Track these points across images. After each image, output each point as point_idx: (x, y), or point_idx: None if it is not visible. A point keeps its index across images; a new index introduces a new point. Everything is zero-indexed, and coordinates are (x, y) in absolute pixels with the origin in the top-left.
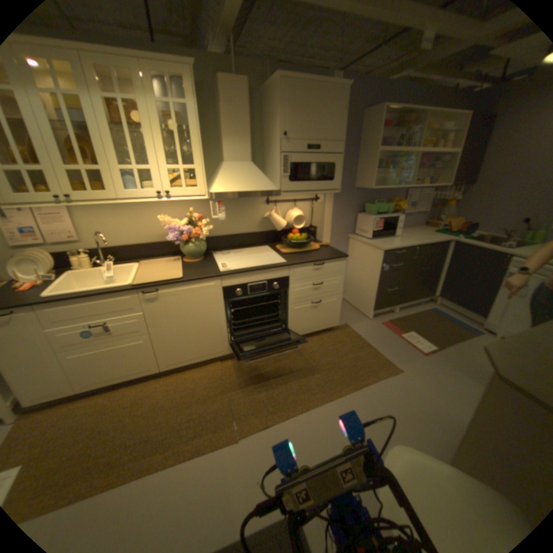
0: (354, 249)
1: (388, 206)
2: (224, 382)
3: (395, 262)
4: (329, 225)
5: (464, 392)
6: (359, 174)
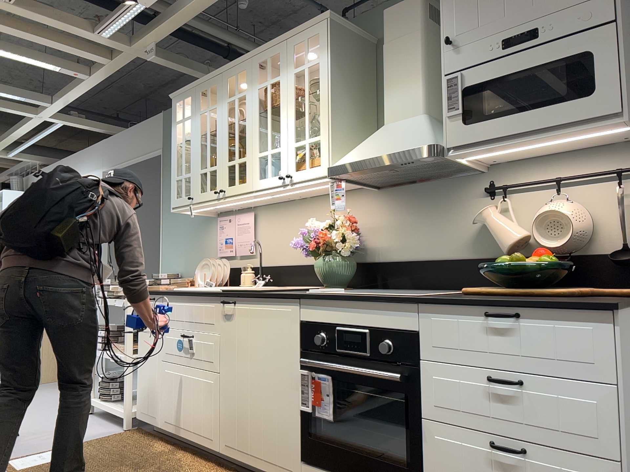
0: None
1: None
2: None
3: None
4: None
5: None
6: None
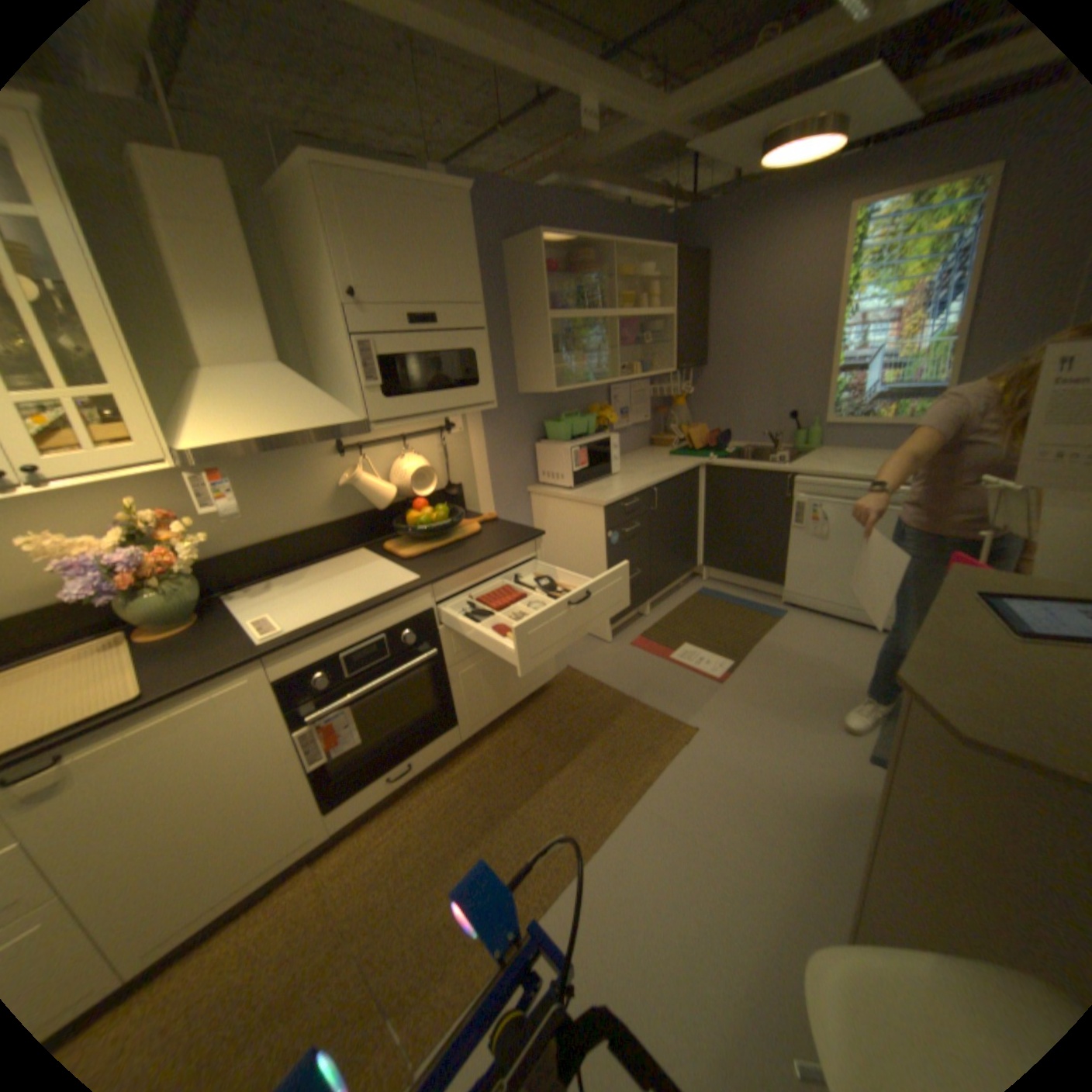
0: (543, 514)
1: (585, 423)
2: (329, 922)
3: (624, 525)
4: (484, 477)
5: (798, 731)
6: (519, 368)
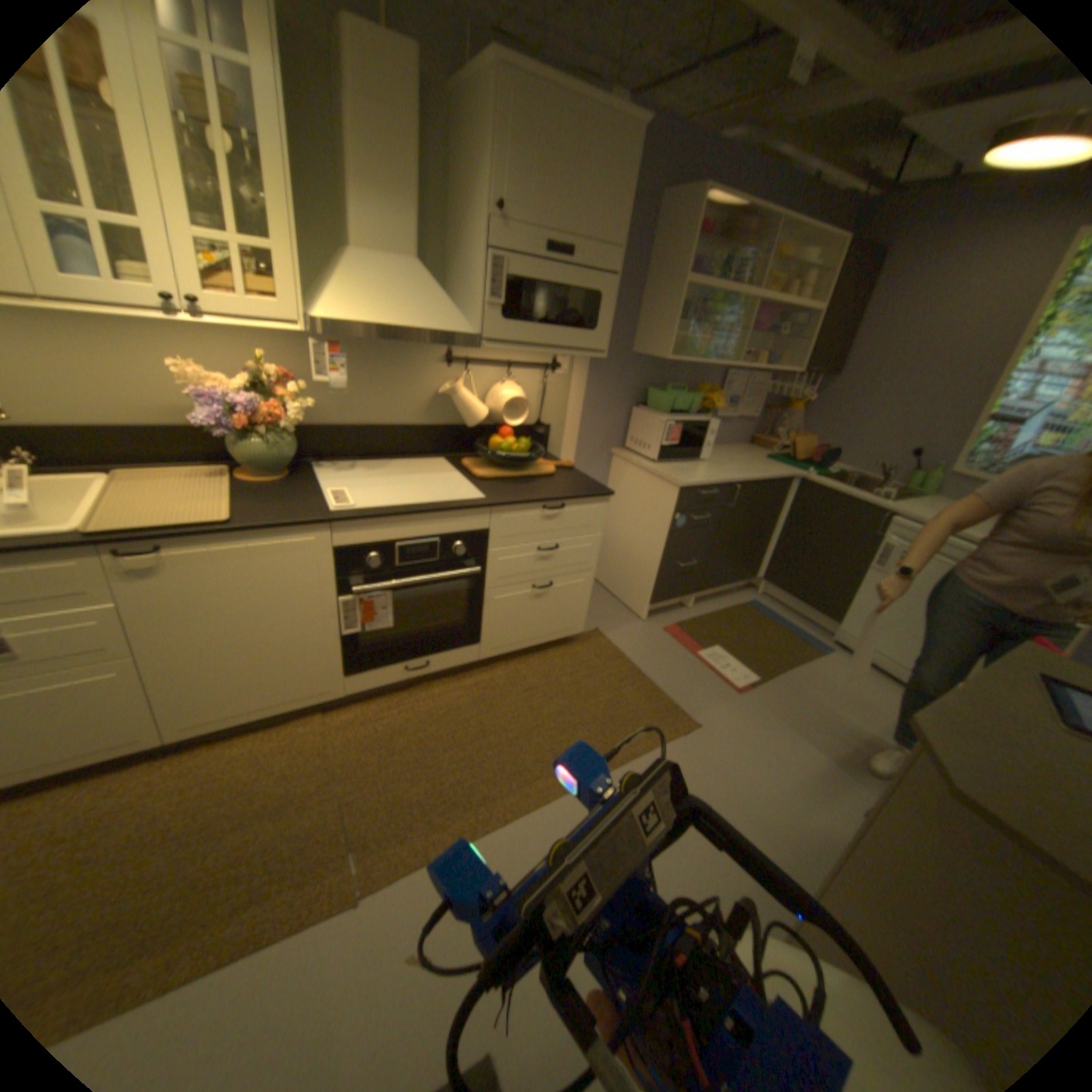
0: (620, 478)
1: (691, 399)
2: (328, 762)
3: (697, 511)
4: (575, 425)
5: (803, 763)
6: (642, 325)
